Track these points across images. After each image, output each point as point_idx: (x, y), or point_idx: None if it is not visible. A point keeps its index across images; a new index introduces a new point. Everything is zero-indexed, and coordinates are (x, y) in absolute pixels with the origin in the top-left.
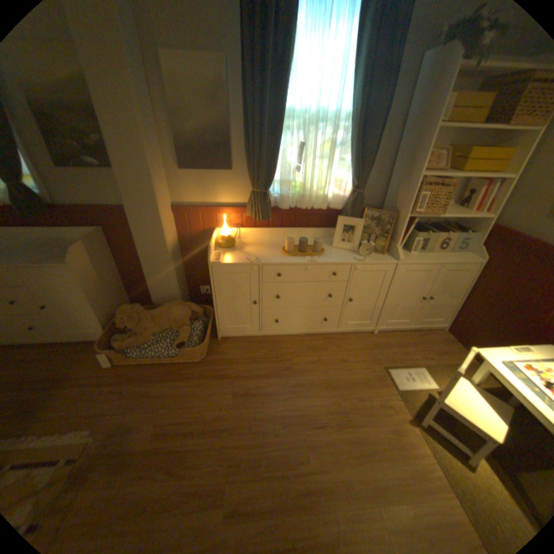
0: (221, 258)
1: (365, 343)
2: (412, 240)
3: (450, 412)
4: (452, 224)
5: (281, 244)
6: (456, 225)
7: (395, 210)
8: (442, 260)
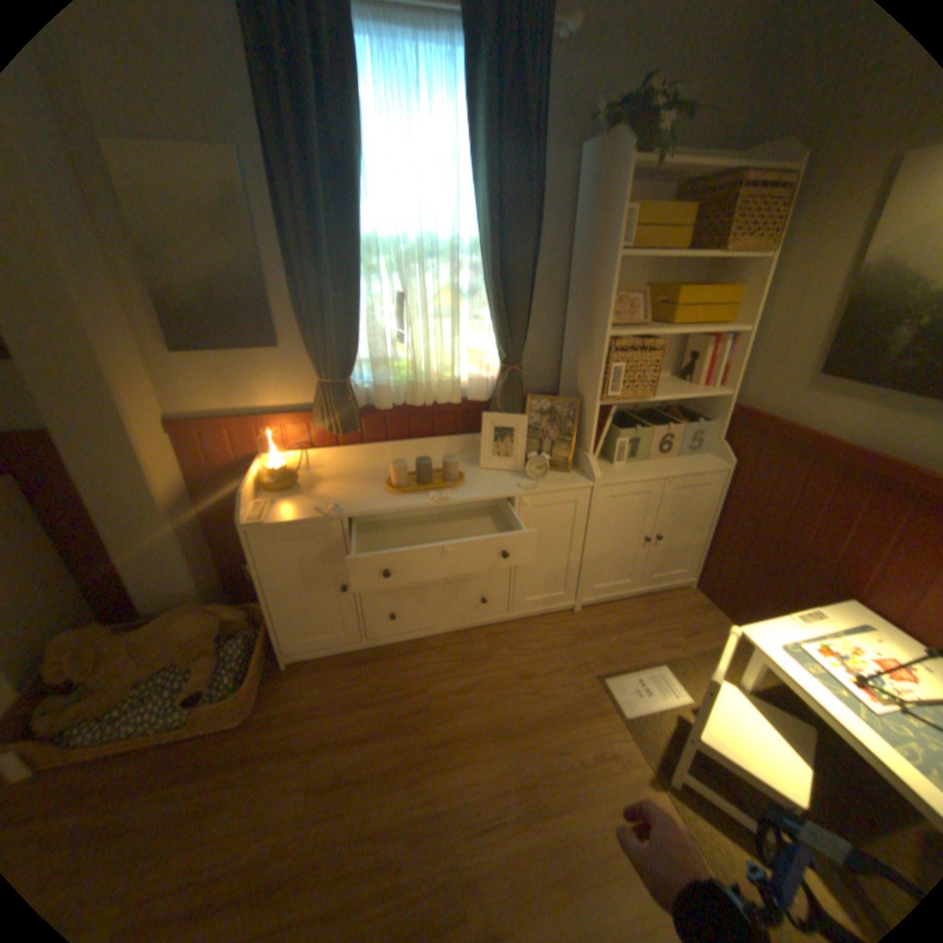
0: (265, 514)
1: (560, 632)
2: (613, 443)
3: (713, 756)
4: (673, 410)
5: (388, 471)
6: (680, 410)
7: (577, 394)
8: (665, 472)
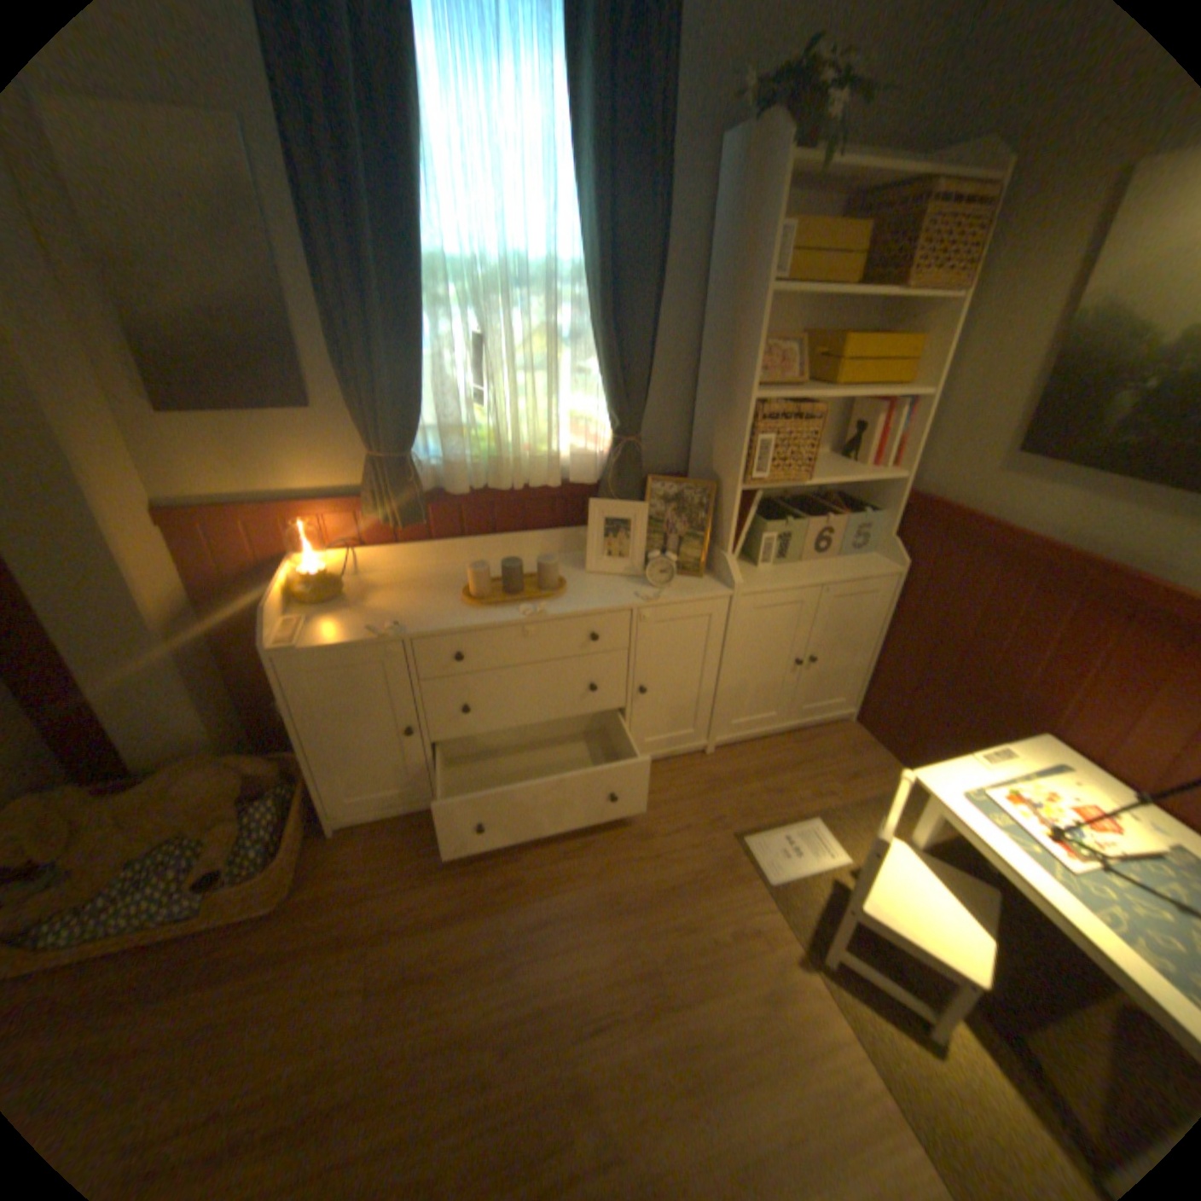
0: (298, 634)
1: (688, 780)
2: (757, 539)
3: (877, 930)
4: (833, 497)
5: (465, 576)
6: (841, 497)
7: (712, 476)
8: (822, 576)
